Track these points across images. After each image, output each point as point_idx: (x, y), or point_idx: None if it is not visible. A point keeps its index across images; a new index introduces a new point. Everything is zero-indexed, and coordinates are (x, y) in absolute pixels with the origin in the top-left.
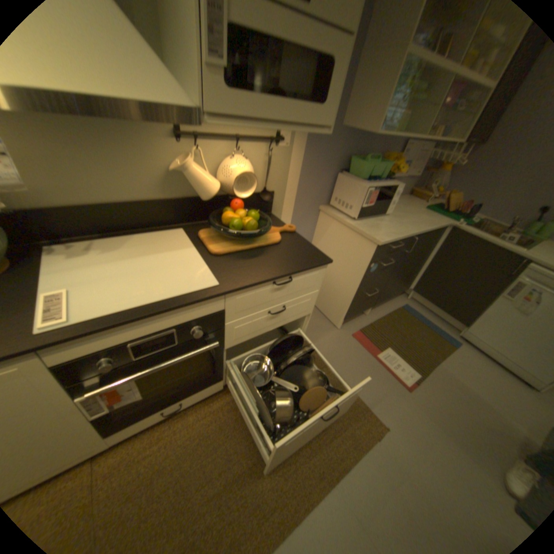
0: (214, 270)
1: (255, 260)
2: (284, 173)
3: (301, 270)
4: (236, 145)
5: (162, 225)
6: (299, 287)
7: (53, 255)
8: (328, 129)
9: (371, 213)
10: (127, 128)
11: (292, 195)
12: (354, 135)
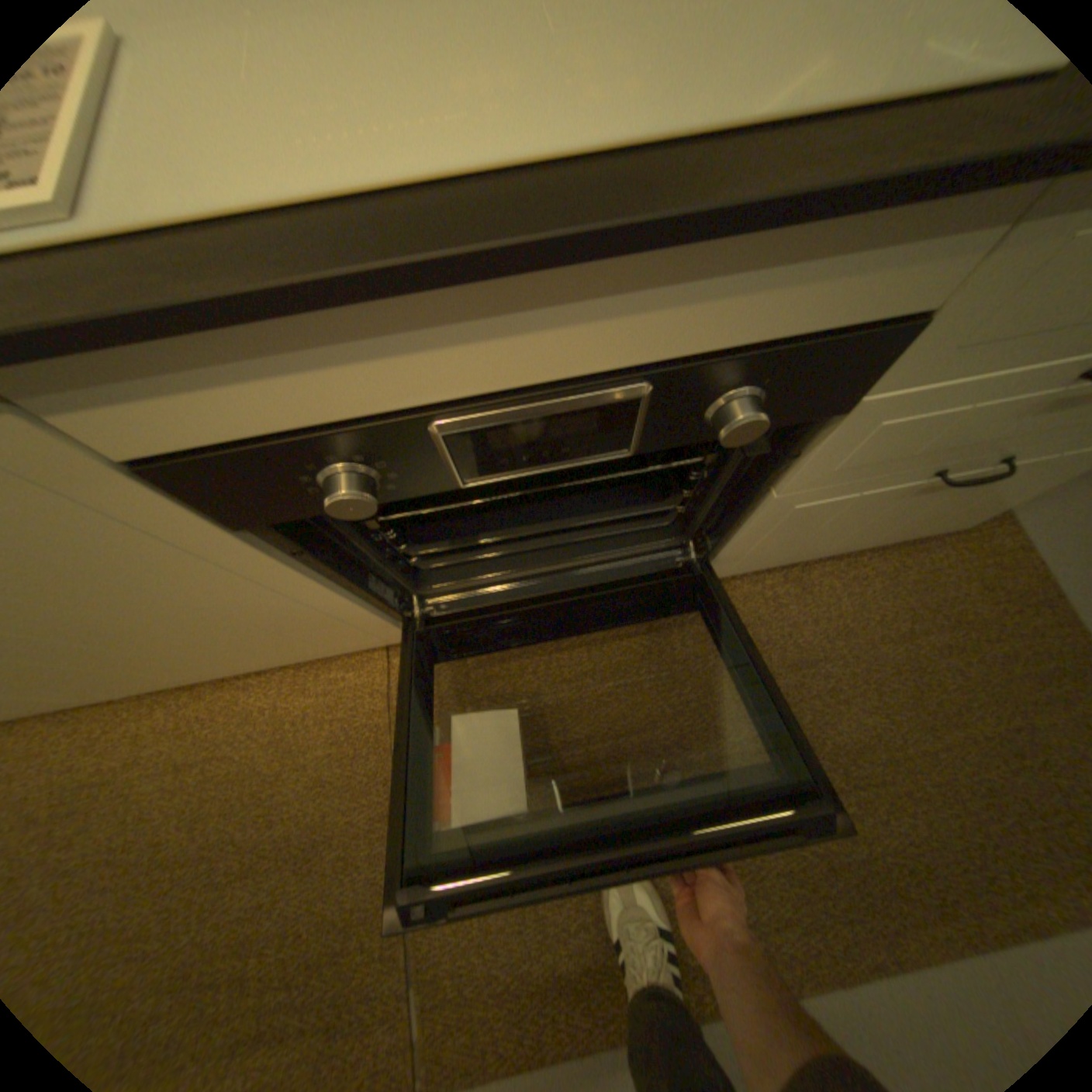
0: None
1: None
2: None
3: None
4: None
5: None
6: None
7: None
8: None
9: None
10: None
11: None
12: None
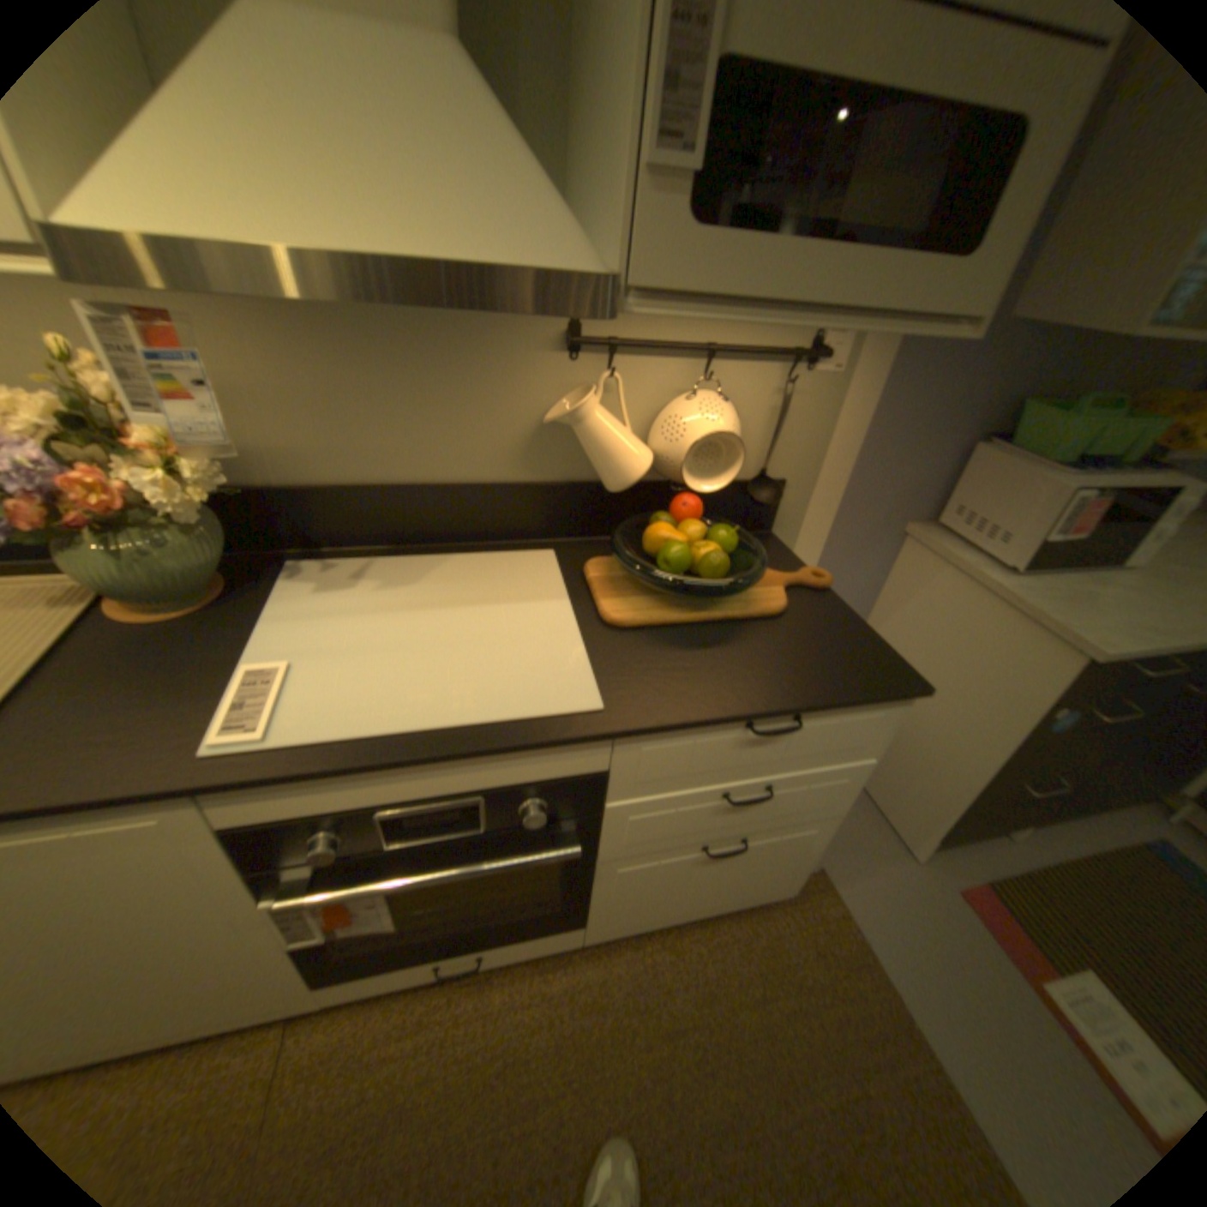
0: (600, 669)
1: (708, 658)
2: (819, 439)
3: (833, 707)
4: (705, 372)
5: (514, 541)
6: (820, 747)
7: (297, 583)
8: (974, 326)
9: (1075, 561)
10: (473, 335)
11: (834, 494)
12: (1043, 344)
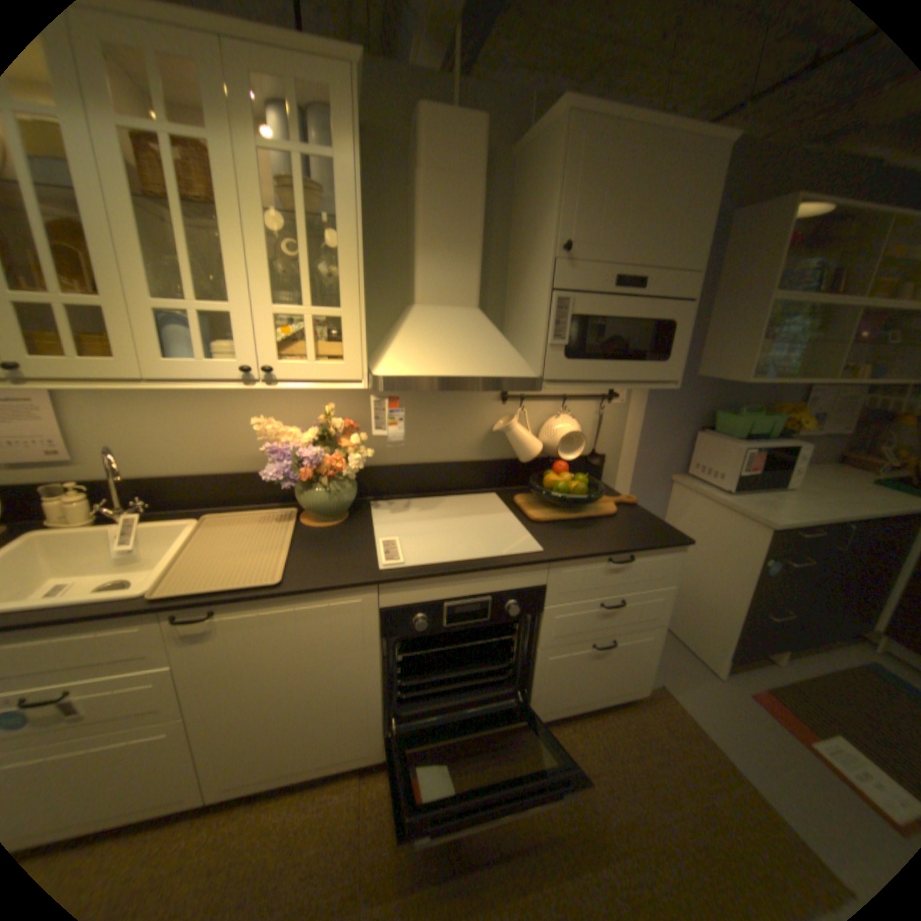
0: (536, 537)
1: (585, 533)
2: (618, 434)
3: (647, 549)
4: (562, 407)
5: (474, 490)
6: (645, 576)
7: (378, 511)
8: (675, 385)
9: (760, 487)
10: (462, 397)
11: (630, 461)
12: (716, 386)
